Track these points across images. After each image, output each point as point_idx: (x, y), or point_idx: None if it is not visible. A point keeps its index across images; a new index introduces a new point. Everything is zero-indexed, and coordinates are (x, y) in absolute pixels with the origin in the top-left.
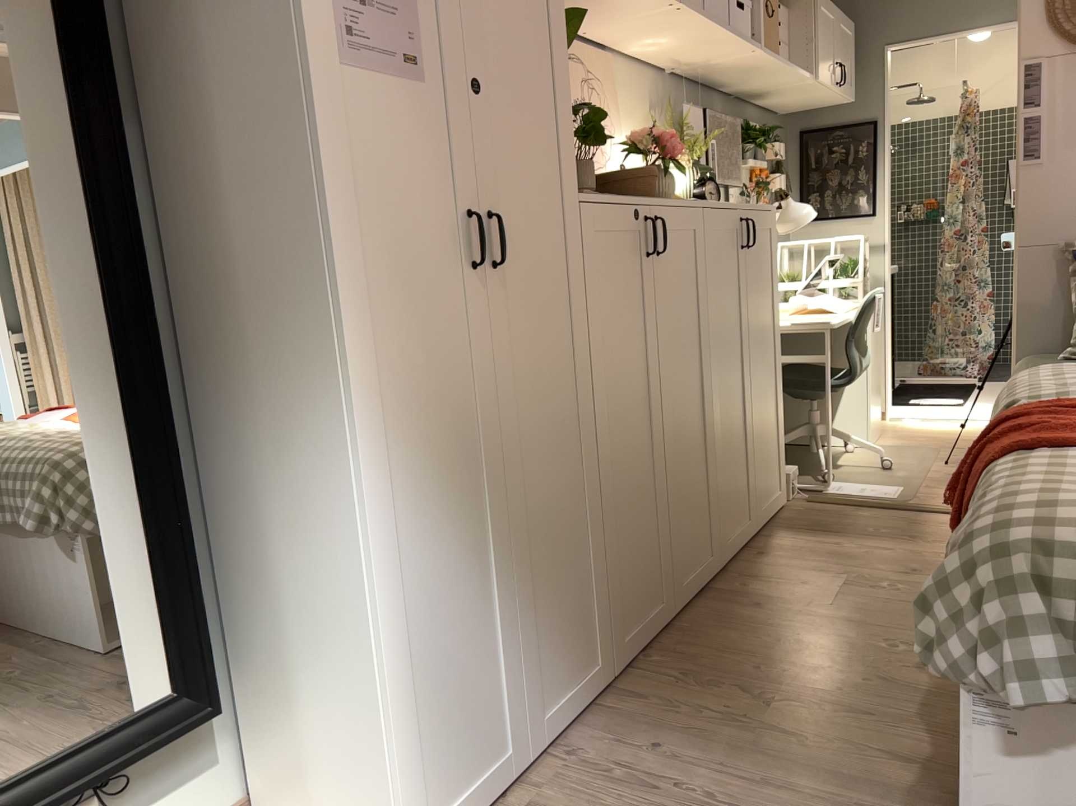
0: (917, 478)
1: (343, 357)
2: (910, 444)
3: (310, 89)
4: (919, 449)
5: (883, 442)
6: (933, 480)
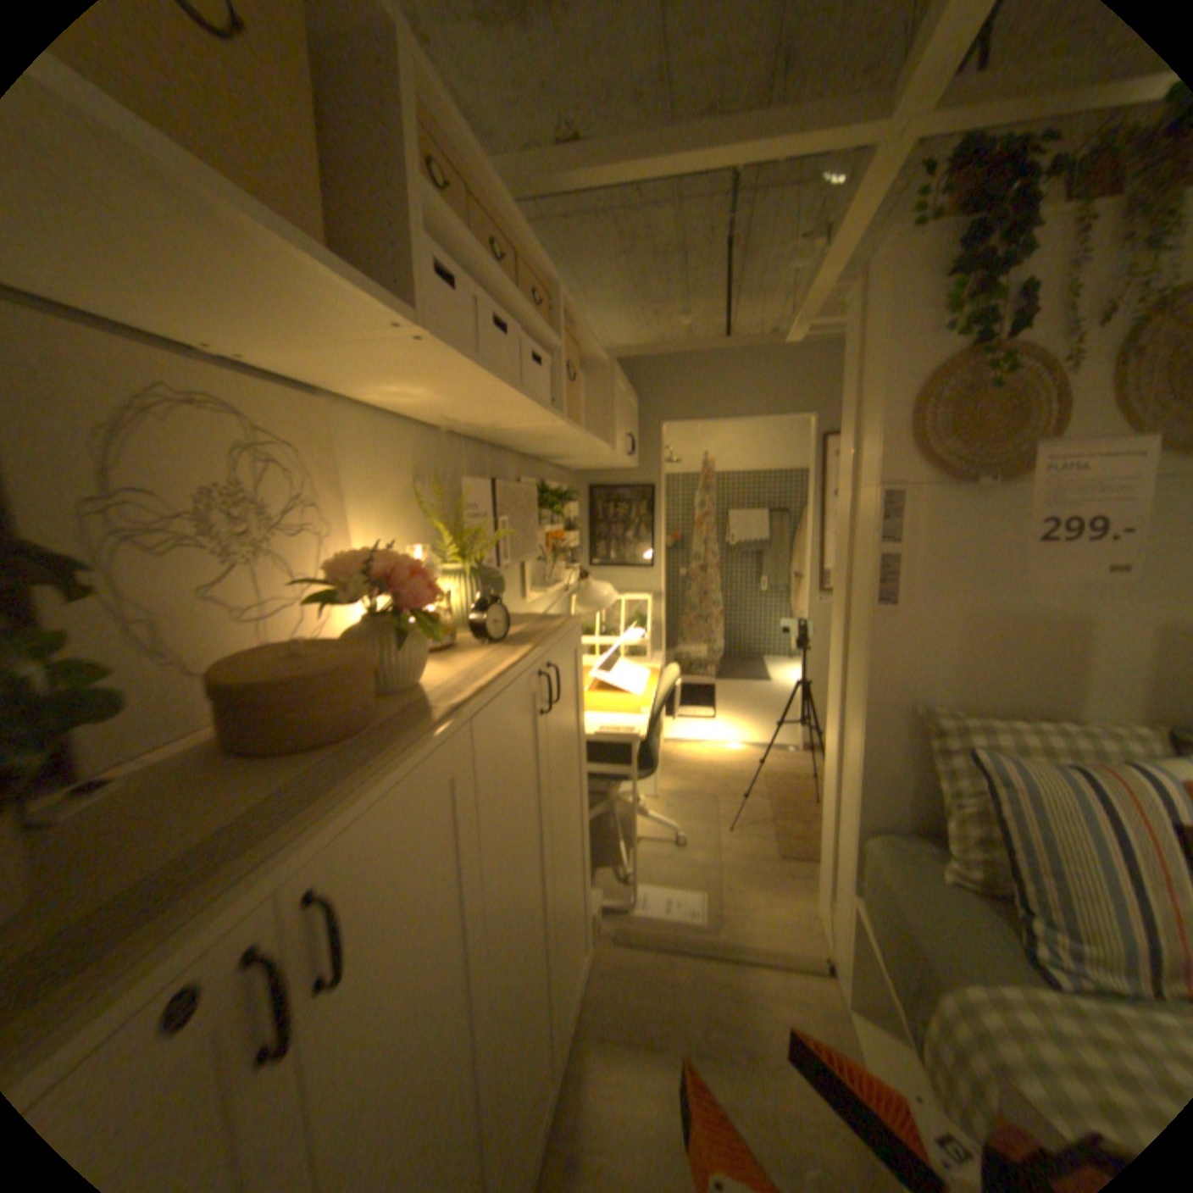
0: (717, 871)
1: None
2: (694, 792)
3: None
4: (703, 801)
5: (669, 787)
6: (733, 875)
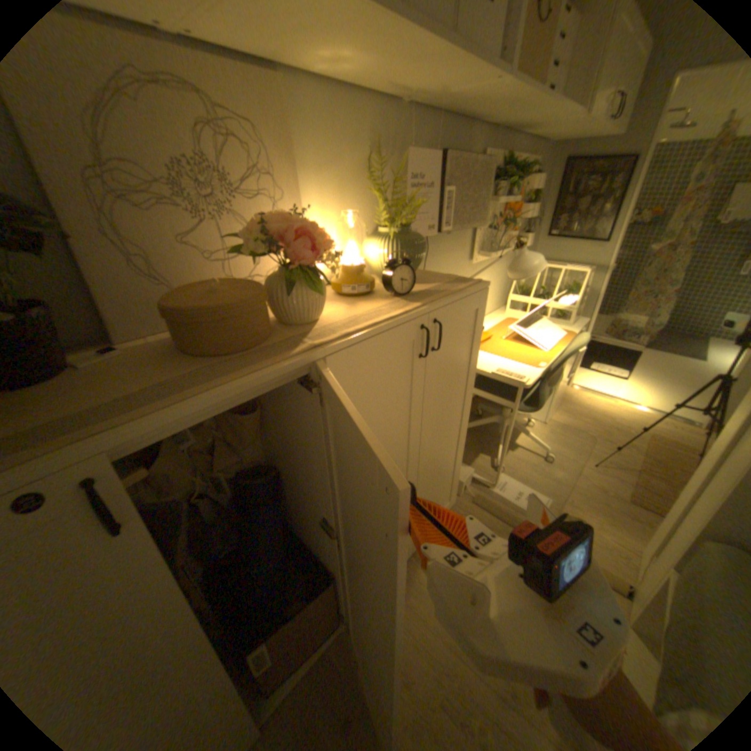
0: (569, 491)
1: None
2: (578, 431)
3: None
4: (583, 440)
5: (559, 421)
6: (581, 499)
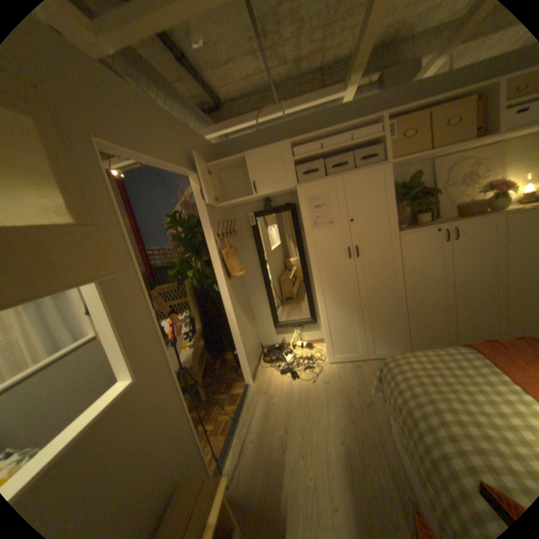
0: None
1: (315, 278)
2: None
3: (308, 237)
4: None
5: None
6: None
